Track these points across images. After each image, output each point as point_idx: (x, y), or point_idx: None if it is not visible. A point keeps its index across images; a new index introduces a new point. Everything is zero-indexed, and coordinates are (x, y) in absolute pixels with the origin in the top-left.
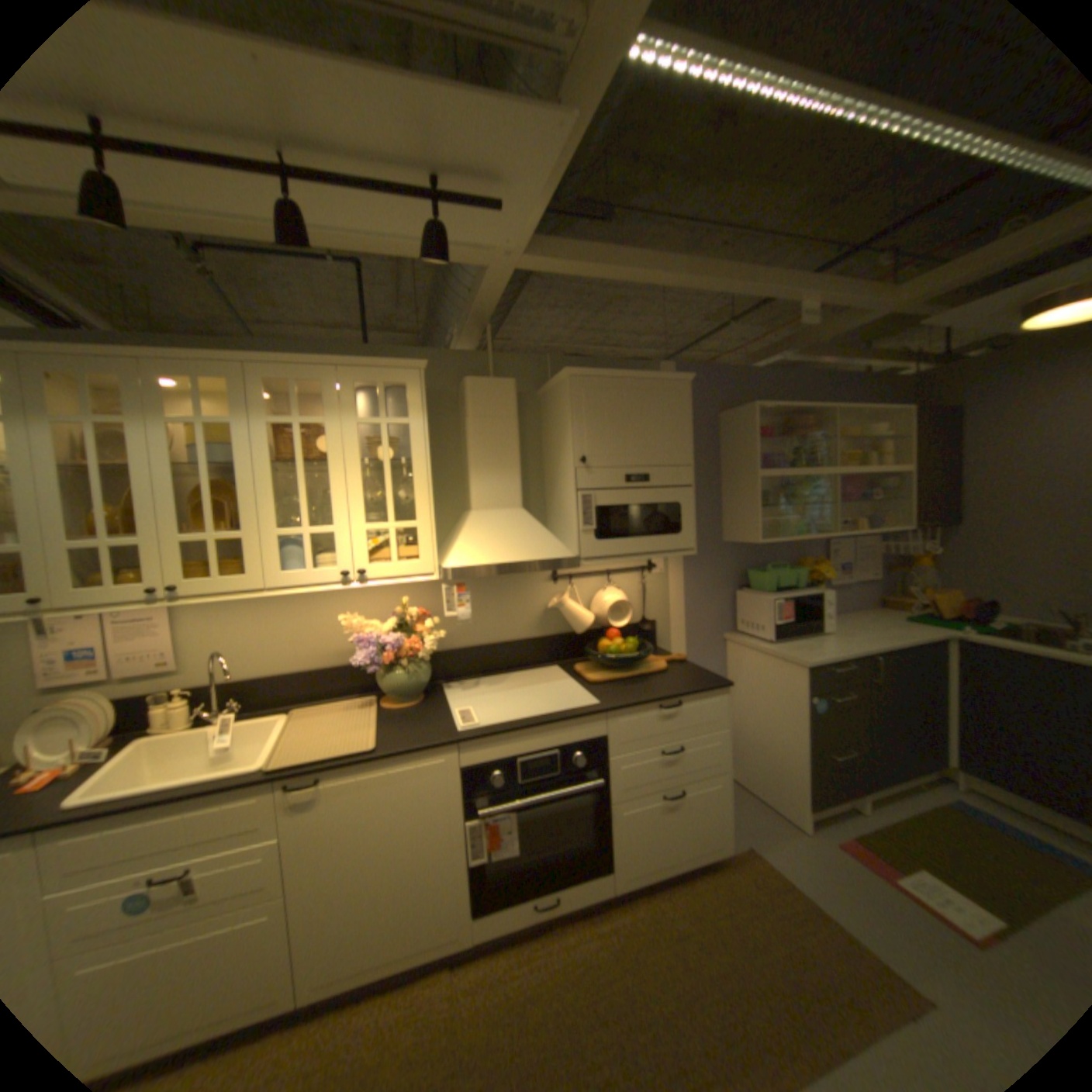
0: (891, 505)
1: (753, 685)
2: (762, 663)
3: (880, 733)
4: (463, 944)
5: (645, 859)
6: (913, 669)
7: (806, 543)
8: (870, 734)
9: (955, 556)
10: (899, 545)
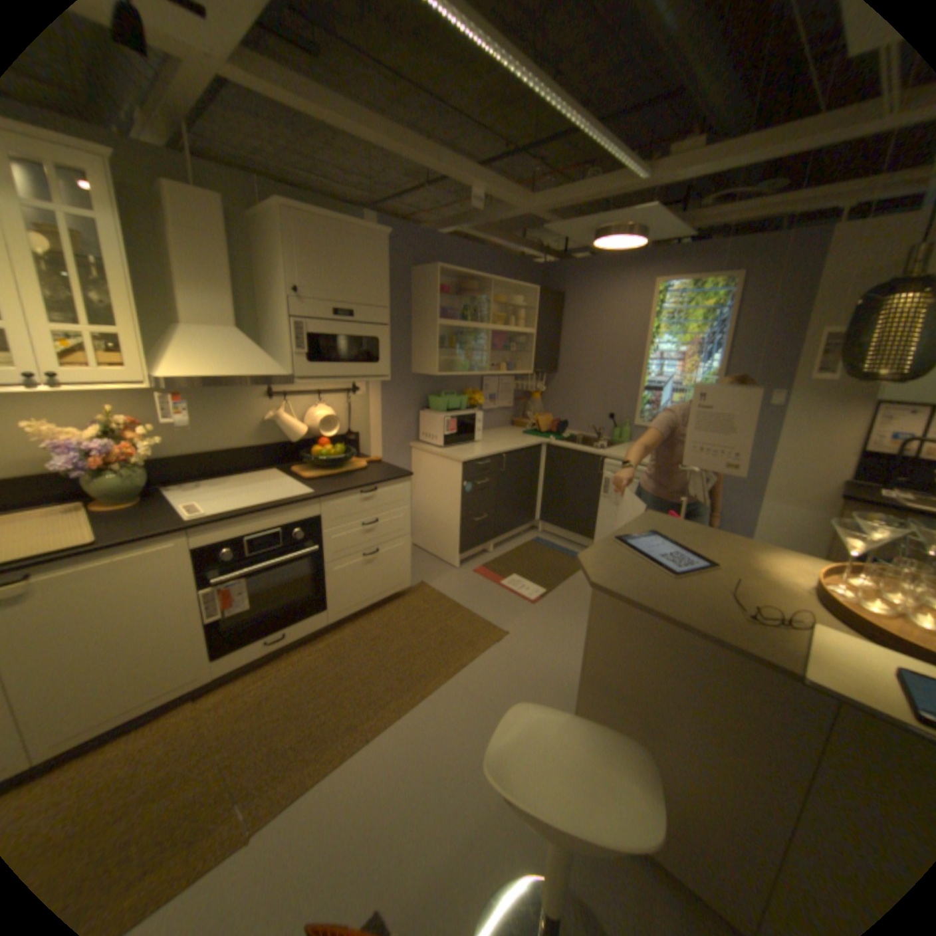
0: (521, 356)
1: (429, 478)
2: (435, 462)
3: (500, 502)
4: (204, 679)
5: (350, 596)
6: (521, 462)
7: (468, 379)
8: (495, 503)
9: (552, 393)
10: (523, 384)
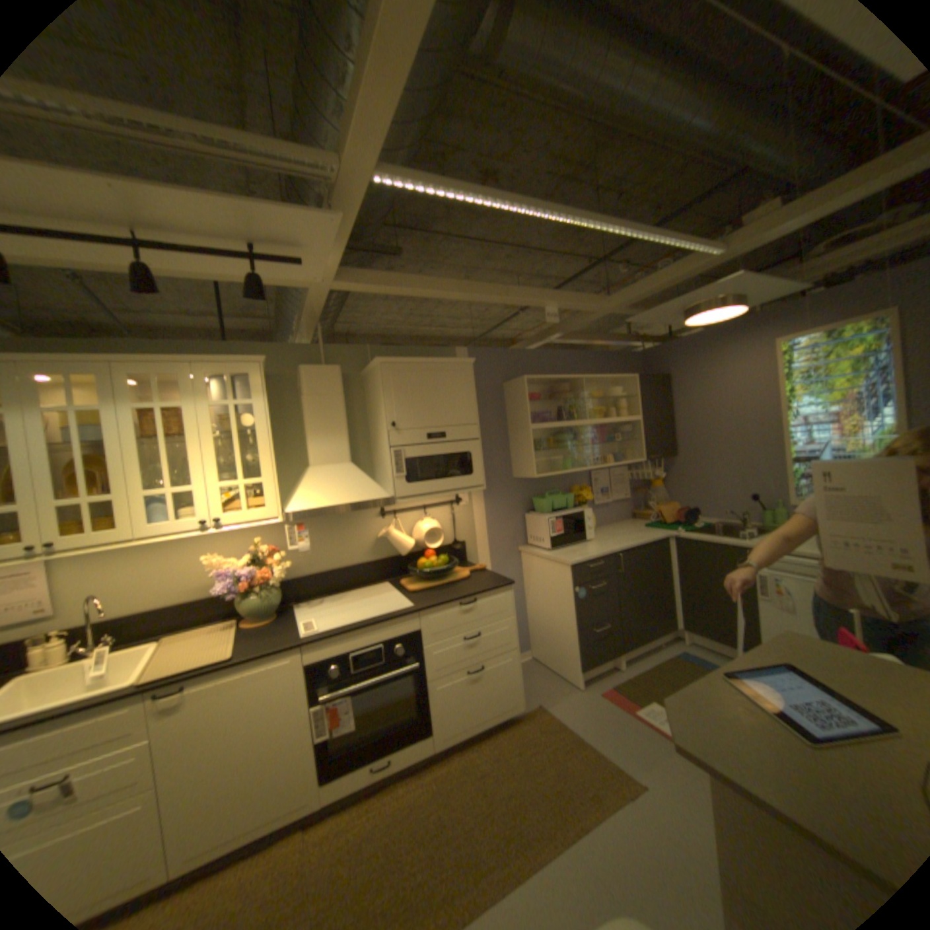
0: (630, 445)
1: (539, 584)
2: (543, 566)
3: (625, 609)
4: (312, 807)
5: (456, 722)
6: (645, 560)
7: (574, 476)
8: (618, 611)
9: (676, 479)
10: (639, 472)
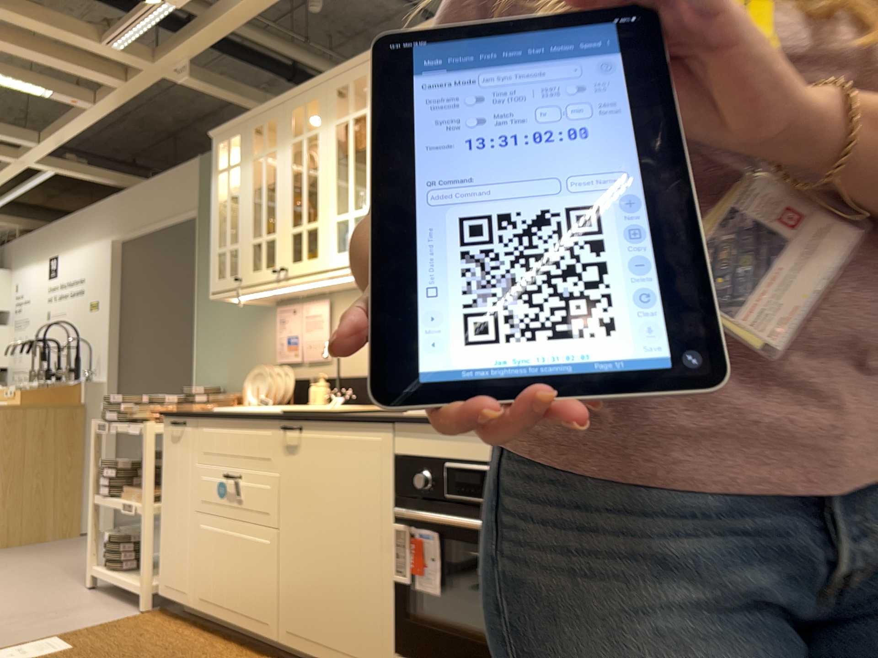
0: None
1: None
2: None
3: None
4: None
5: None
6: None
7: None
8: None
9: None
10: None
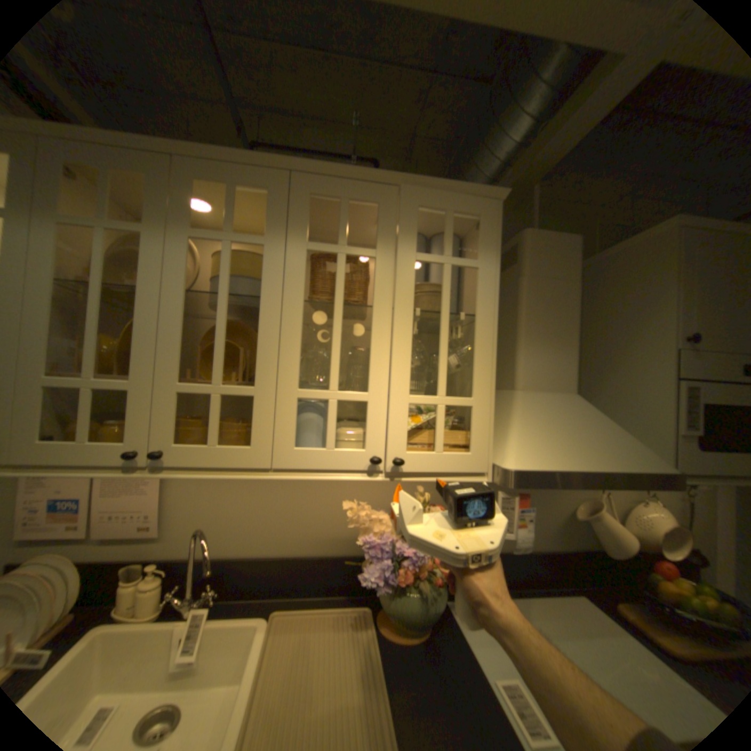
0: None
1: None
2: None
3: None
4: None
5: None
6: None
7: None
8: None
9: None
10: None
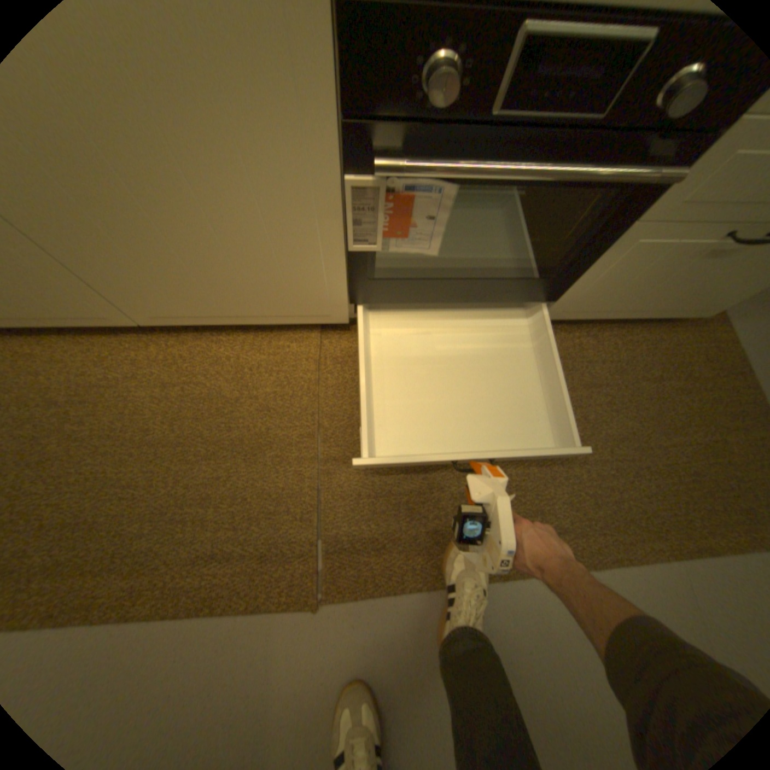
0: None
1: None
2: None
3: None
4: (337, 319)
5: (609, 297)
6: None
7: None
8: None
9: None
10: None
